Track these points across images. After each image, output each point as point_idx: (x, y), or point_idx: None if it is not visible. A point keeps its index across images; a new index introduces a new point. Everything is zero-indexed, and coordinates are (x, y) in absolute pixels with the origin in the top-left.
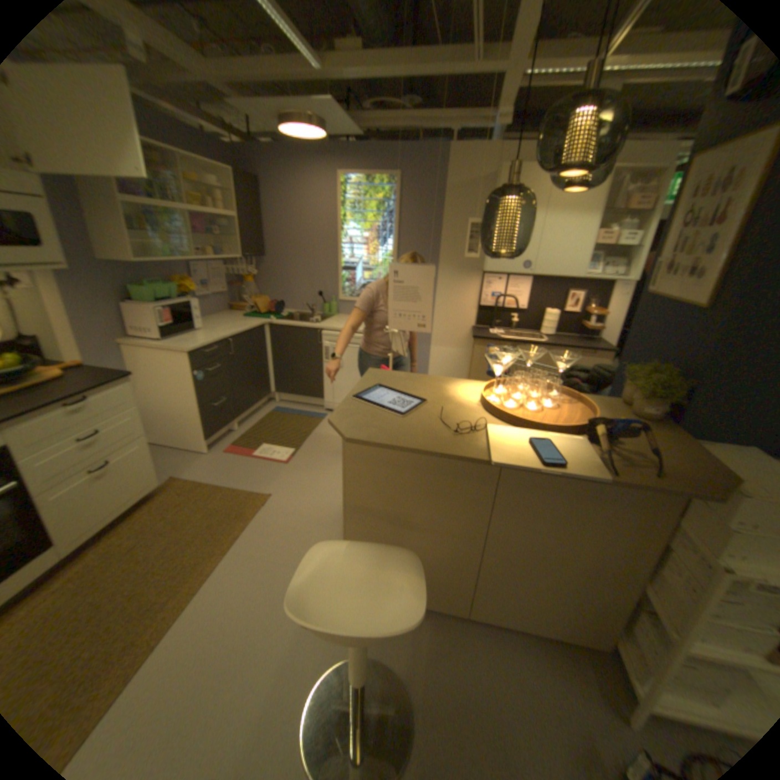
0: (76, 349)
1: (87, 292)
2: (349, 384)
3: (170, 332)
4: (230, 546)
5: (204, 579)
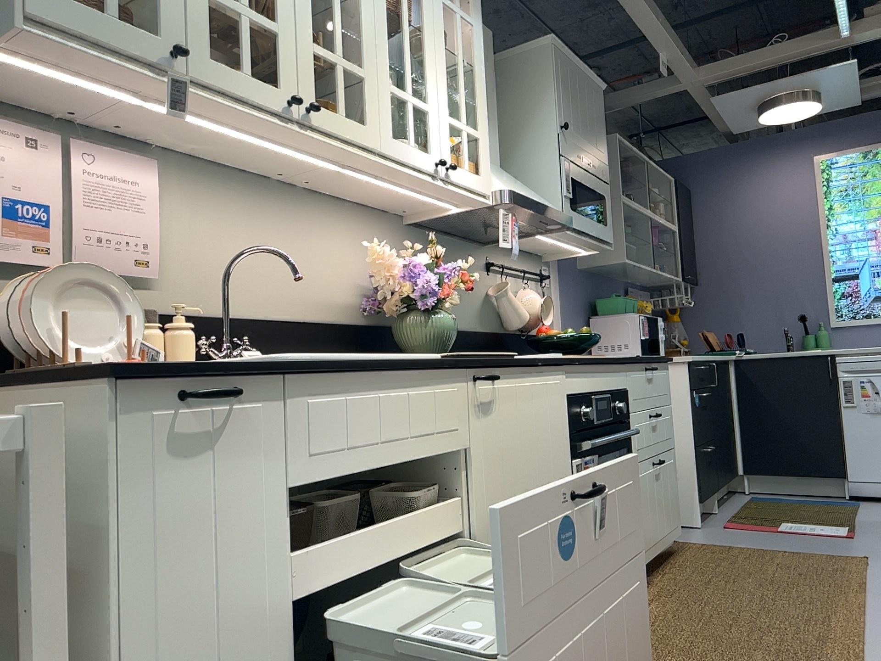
0: None
1: (574, 302)
2: None
3: (648, 352)
4: (866, 588)
5: (864, 607)
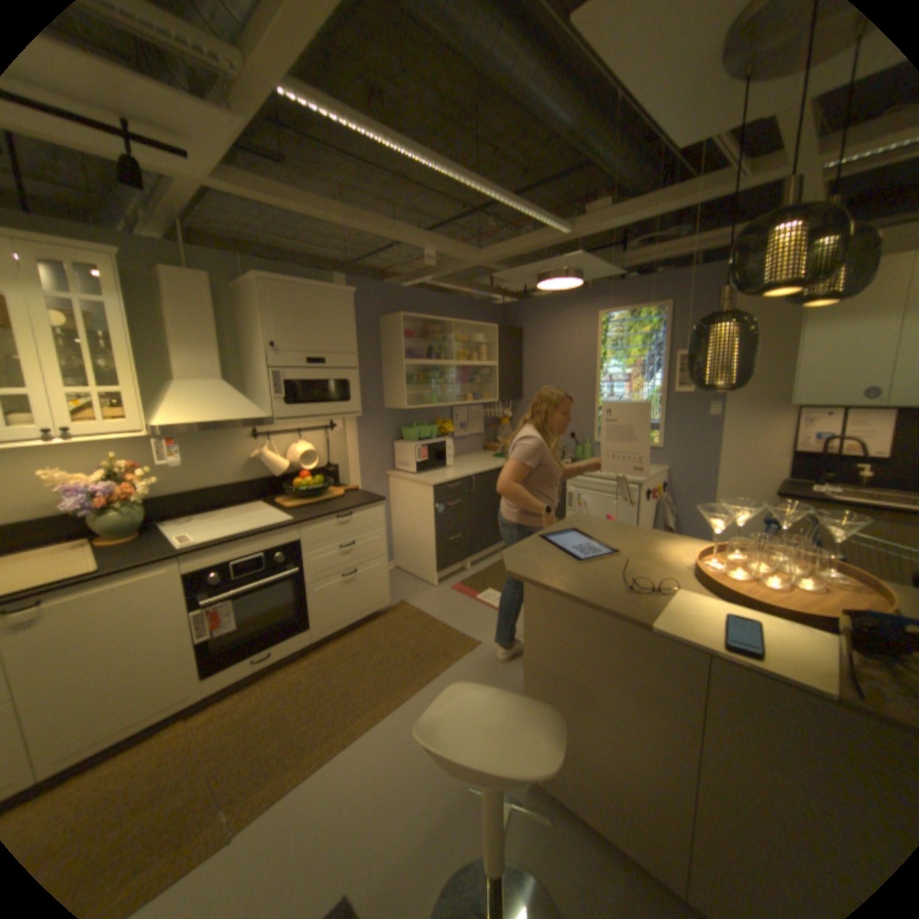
0: (360, 478)
1: (375, 434)
2: None
3: (426, 469)
4: (430, 682)
5: (401, 704)
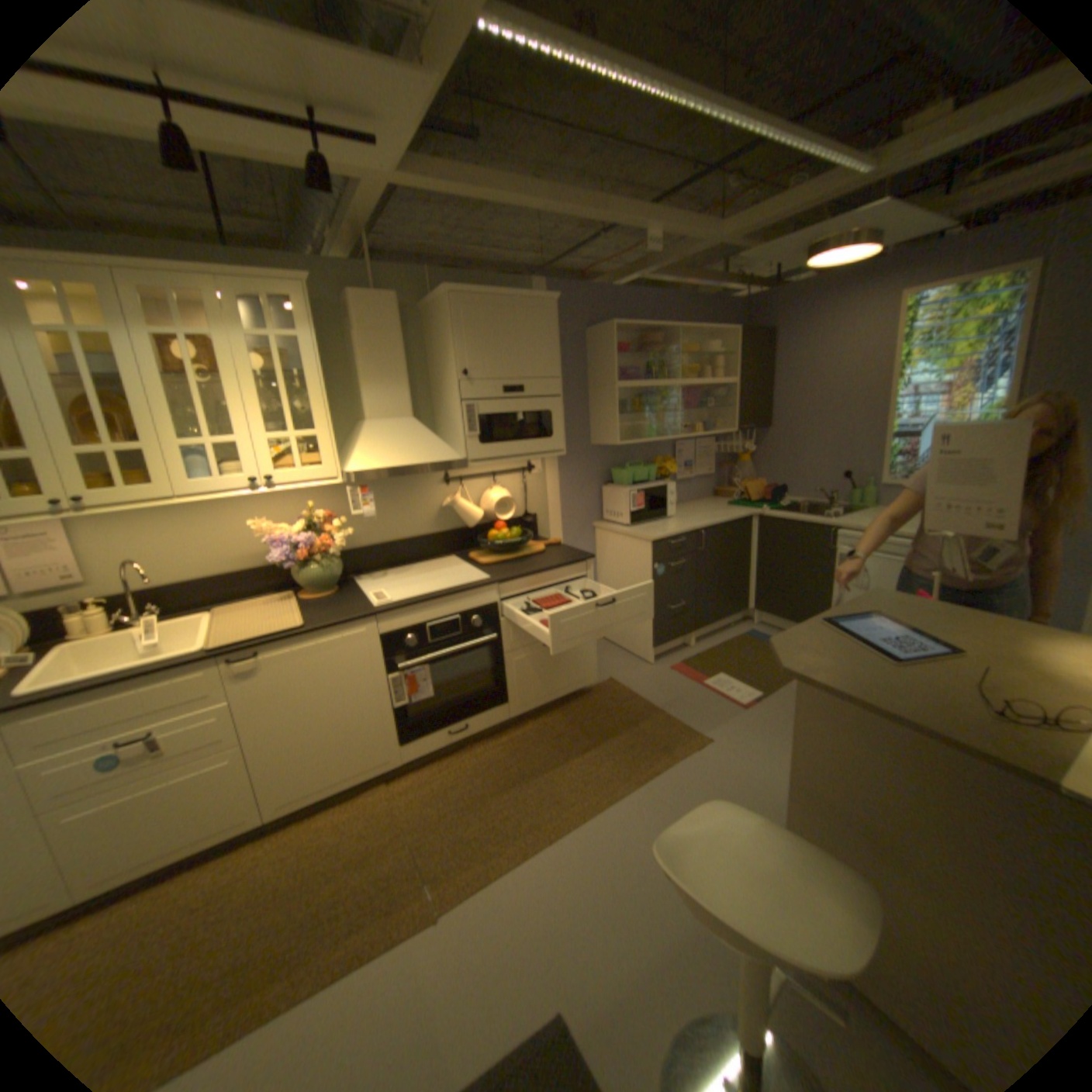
0: (562, 529)
1: (580, 477)
2: None
3: (641, 519)
4: (650, 781)
5: (615, 802)
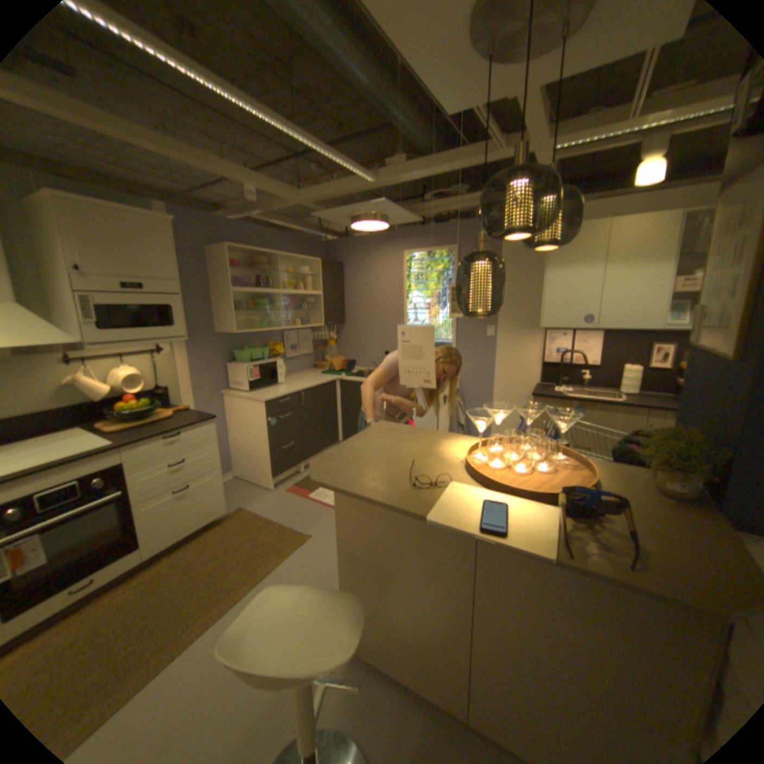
0: (193, 397)
1: (207, 356)
2: None
3: (259, 386)
4: (263, 579)
5: (234, 605)
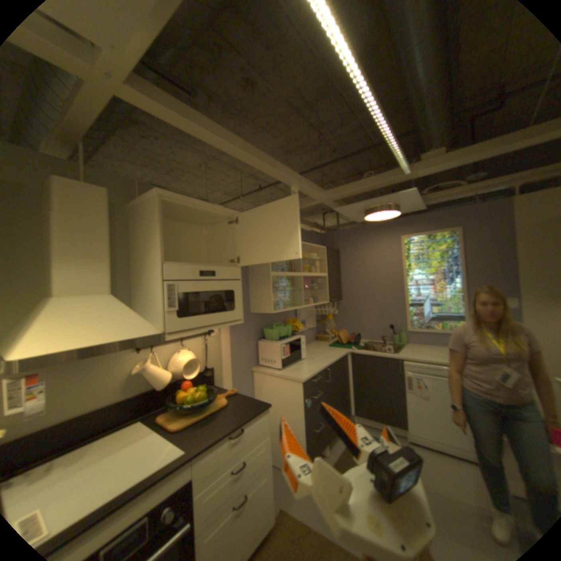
0: (232, 377)
1: (244, 335)
2: (440, 419)
3: (288, 364)
4: None
5: None
